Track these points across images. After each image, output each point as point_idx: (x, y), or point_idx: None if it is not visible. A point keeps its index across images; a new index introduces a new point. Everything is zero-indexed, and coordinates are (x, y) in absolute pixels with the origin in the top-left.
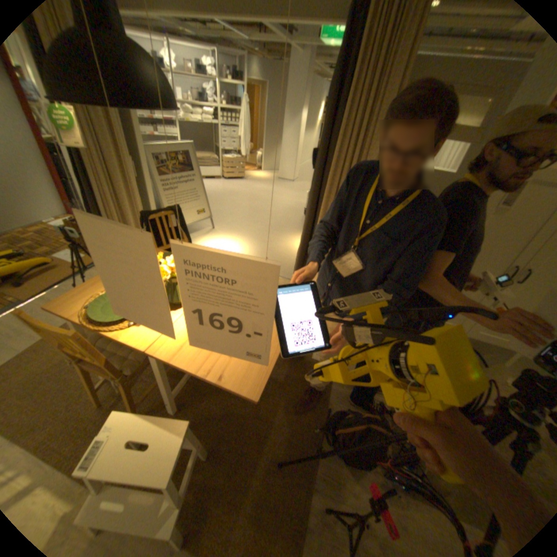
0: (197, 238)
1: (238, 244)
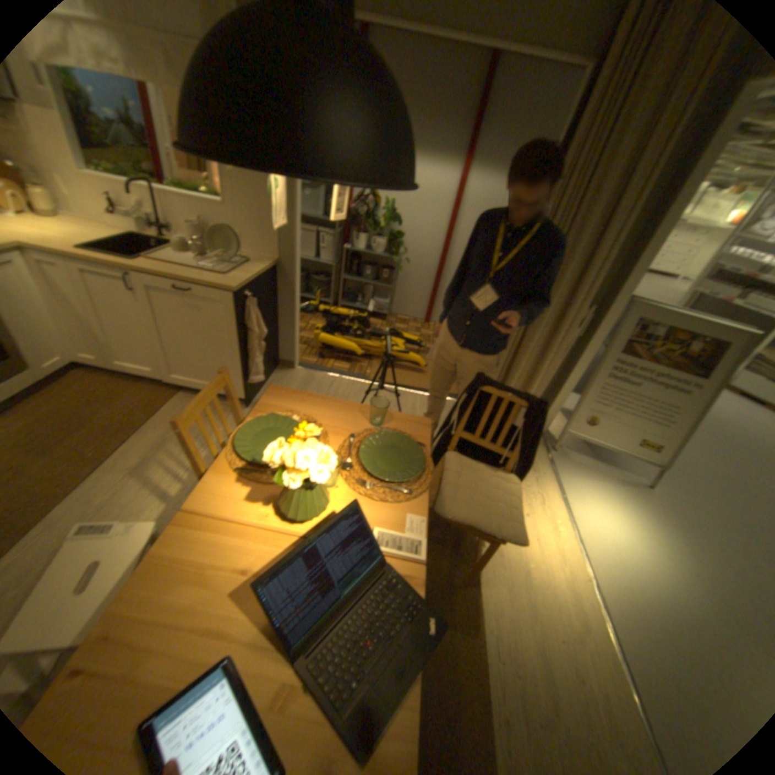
0: (598, 475)
1: (658, 558)
